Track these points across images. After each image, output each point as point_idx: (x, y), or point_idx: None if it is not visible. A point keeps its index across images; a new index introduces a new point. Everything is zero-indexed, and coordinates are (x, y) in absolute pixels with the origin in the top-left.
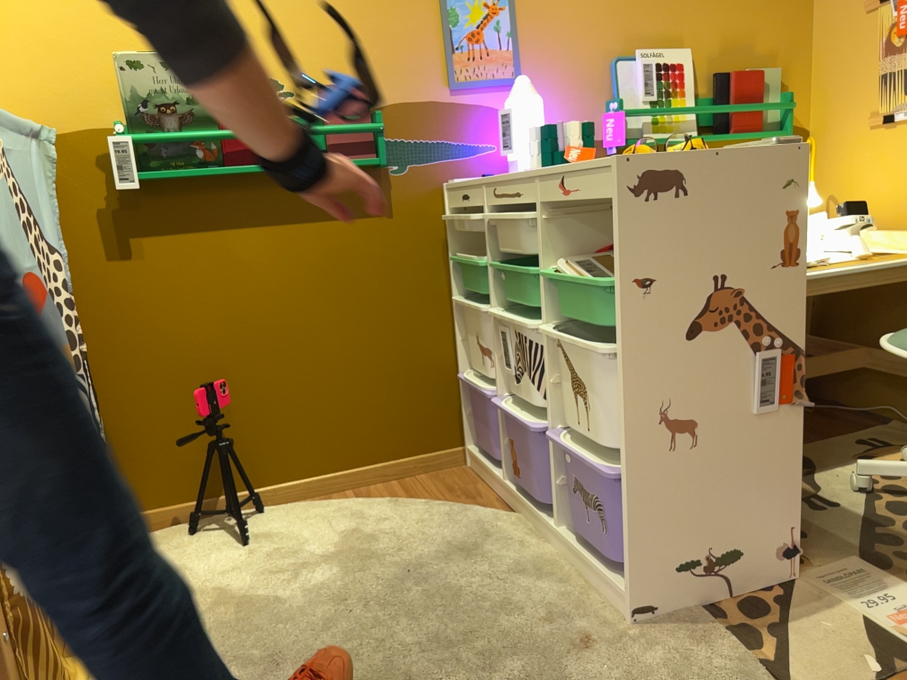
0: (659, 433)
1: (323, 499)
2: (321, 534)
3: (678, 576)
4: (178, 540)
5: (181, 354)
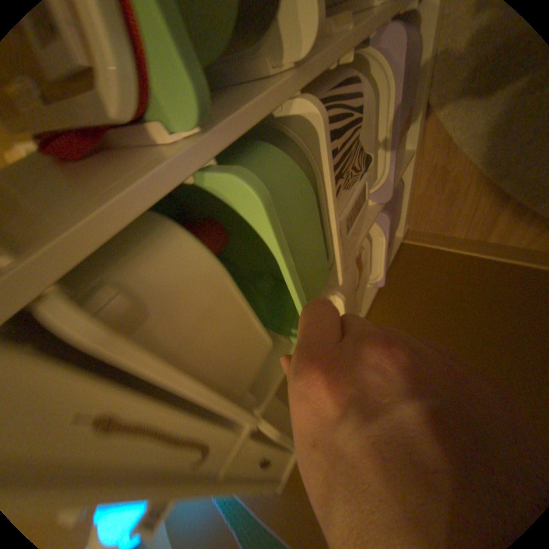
0: None
1: None
2: None
3: None
4: None
5: None
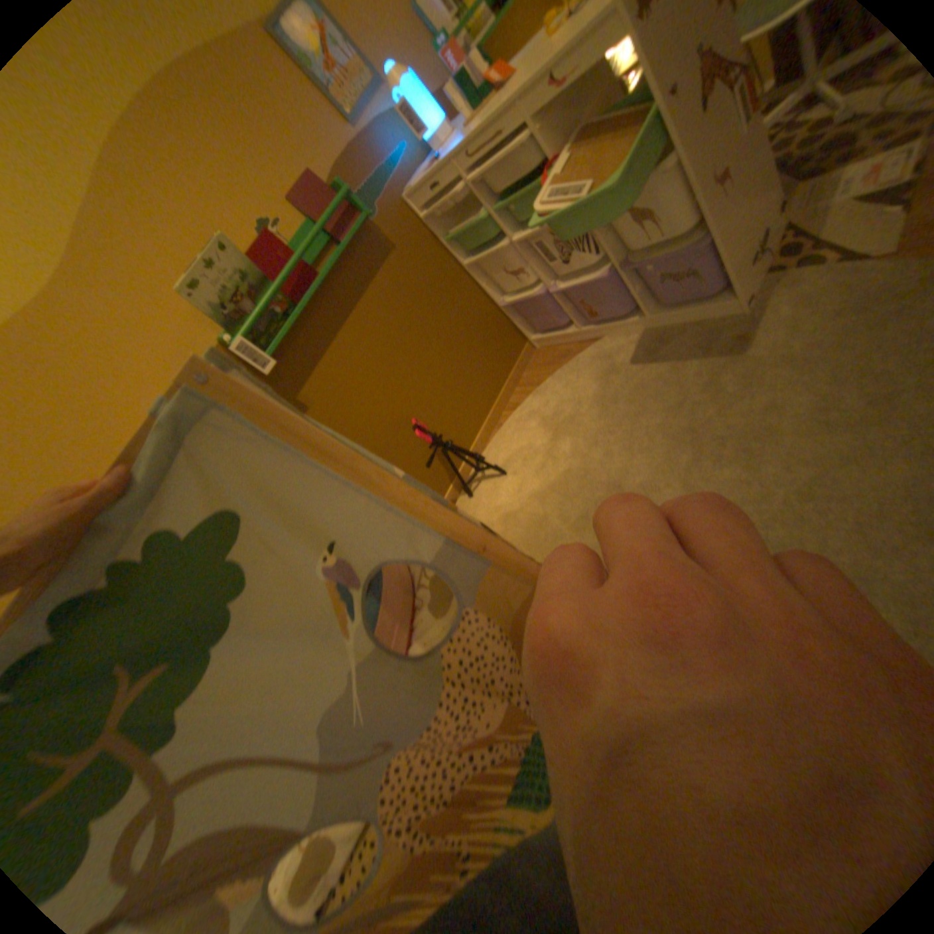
0: (719, 187)
1: (501, 427)
2: (533, 435)
3: (755, 264)
4: (472, 505)
5: (380, 431)
